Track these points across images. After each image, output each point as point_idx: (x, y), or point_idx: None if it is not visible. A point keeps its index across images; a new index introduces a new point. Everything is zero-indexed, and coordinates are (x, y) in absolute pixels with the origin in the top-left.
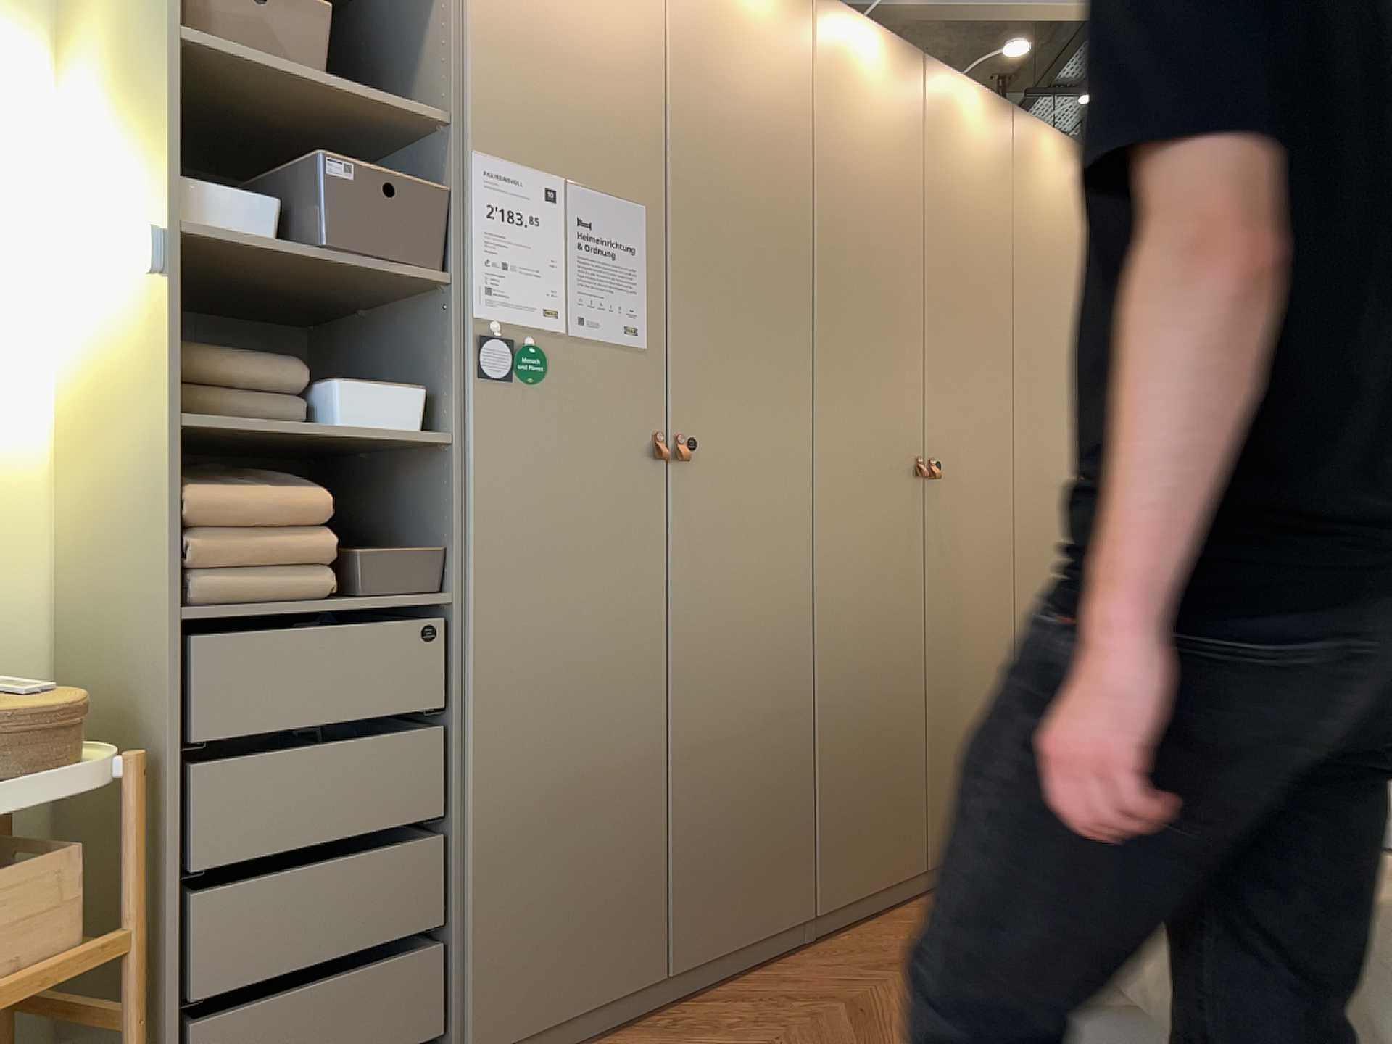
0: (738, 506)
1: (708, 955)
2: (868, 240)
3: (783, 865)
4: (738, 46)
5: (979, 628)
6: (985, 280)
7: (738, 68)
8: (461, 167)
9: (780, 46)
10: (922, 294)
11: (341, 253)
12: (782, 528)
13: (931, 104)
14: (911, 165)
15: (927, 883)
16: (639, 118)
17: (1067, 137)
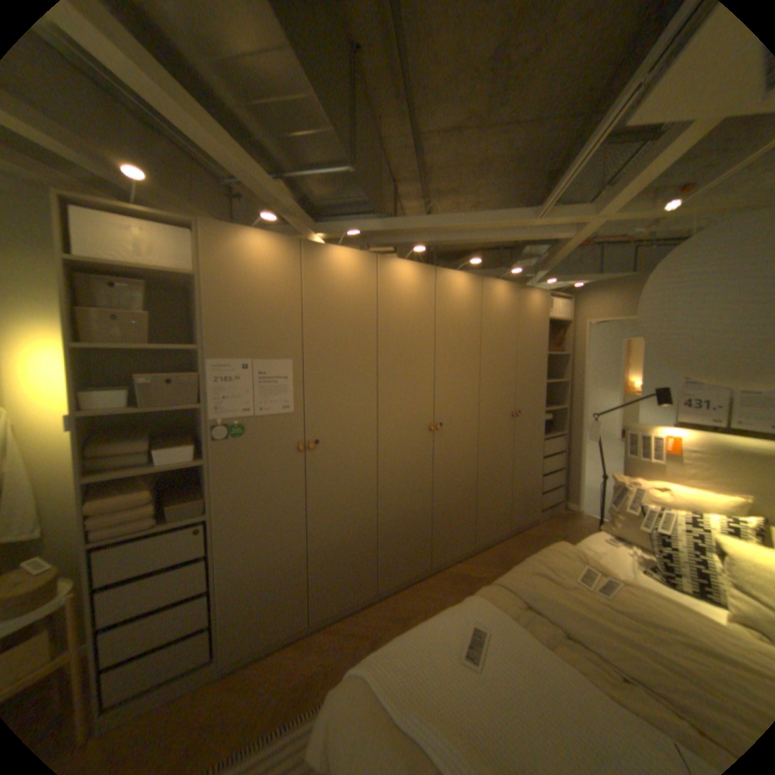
0: (339, 460)
1: (327, 615)
2: (404, 348)
3: (361, 580)
4: (337, 288)
5: (458, 480)
6: (465, 350)
7: (337, 297)
8: (204, 365)
9: (359, 283)
10: (431, 363)
11: (150, 409)
12: (360, 464)
13: (437, 287)
14: (426, 314)
15: (431, 572)
16: (288, 328)
17: (510, 283)
